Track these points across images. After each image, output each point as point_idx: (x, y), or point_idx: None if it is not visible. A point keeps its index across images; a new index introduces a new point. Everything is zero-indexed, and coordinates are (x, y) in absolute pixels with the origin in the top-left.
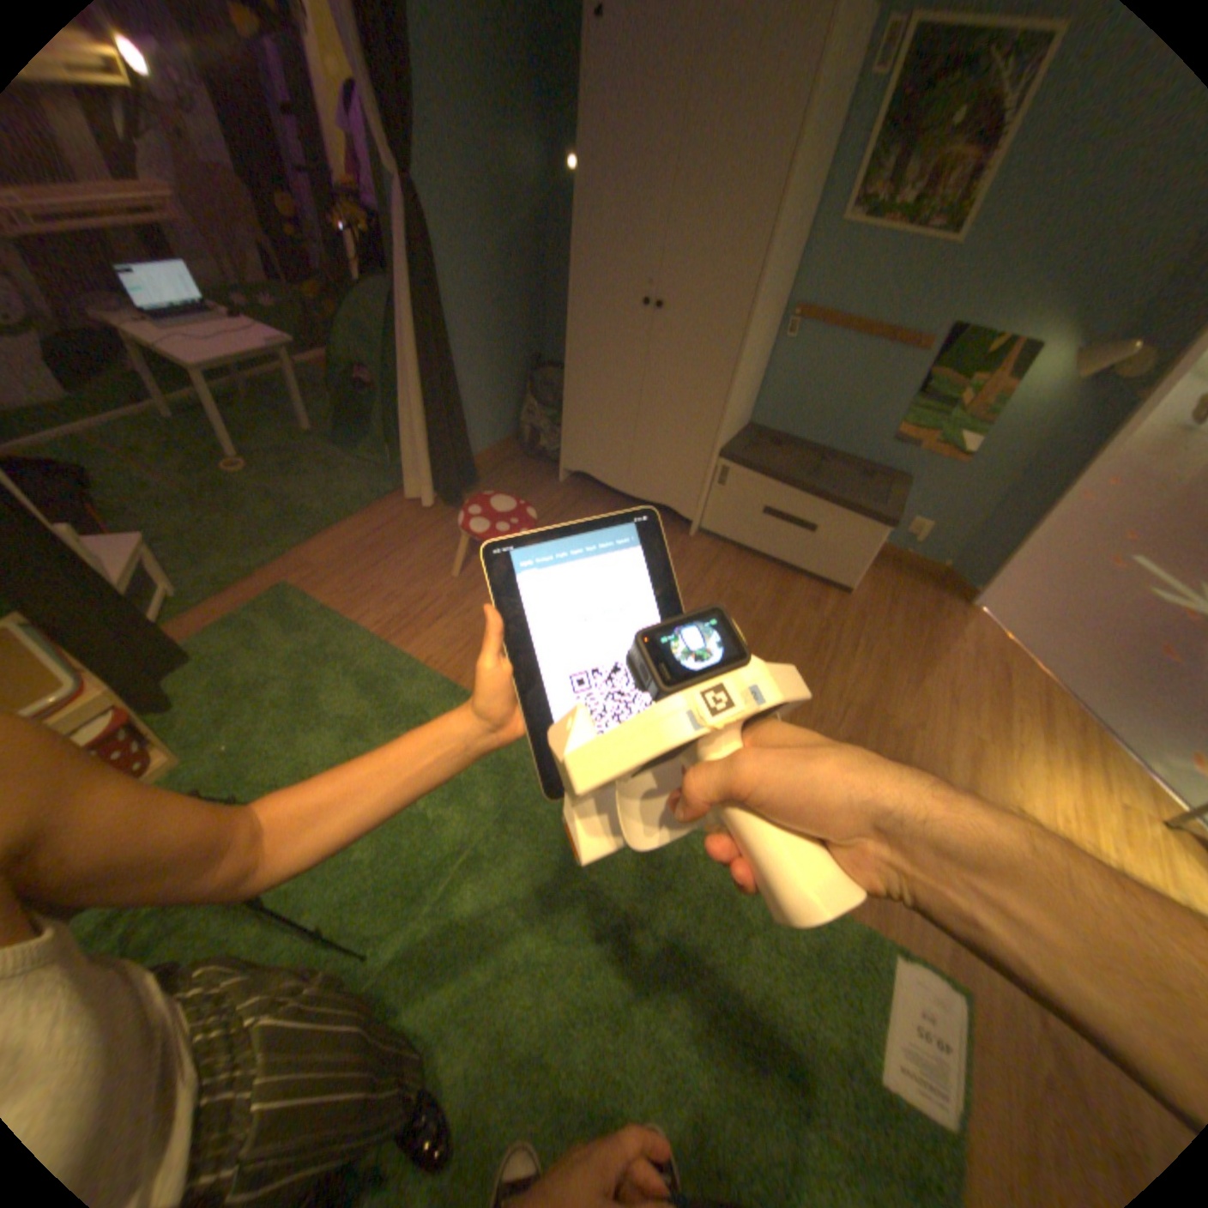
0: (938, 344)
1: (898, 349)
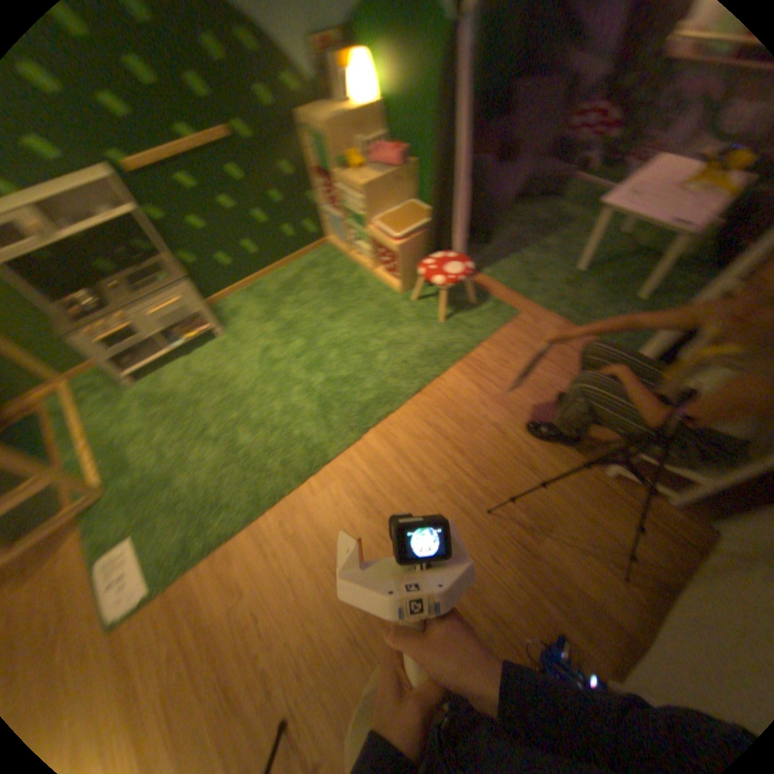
0: None
1: None
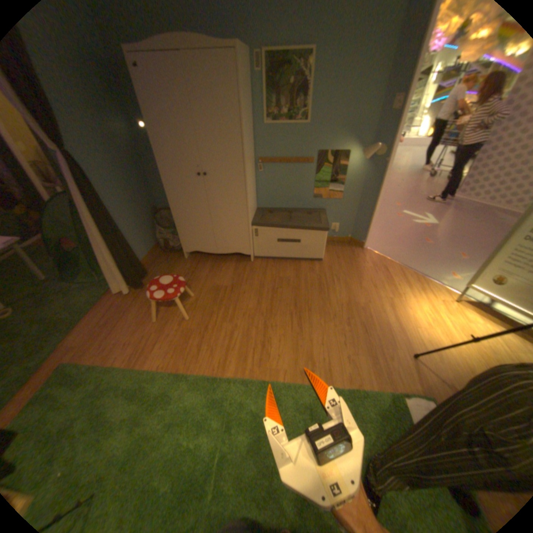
0: (315, 159)
1: (302, 165)
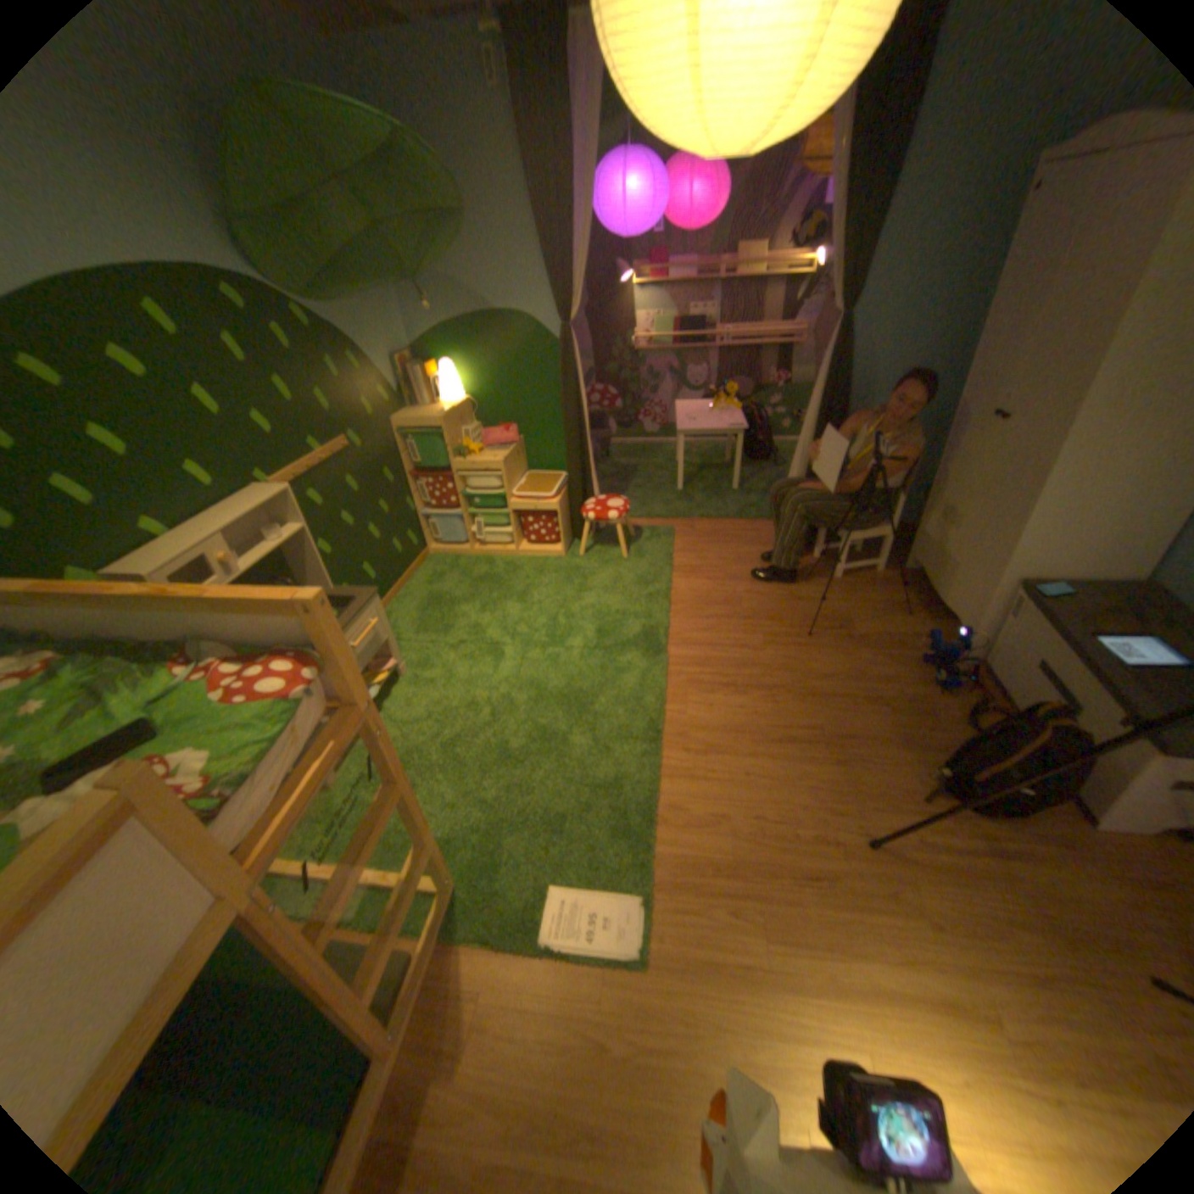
0: None
1: None
